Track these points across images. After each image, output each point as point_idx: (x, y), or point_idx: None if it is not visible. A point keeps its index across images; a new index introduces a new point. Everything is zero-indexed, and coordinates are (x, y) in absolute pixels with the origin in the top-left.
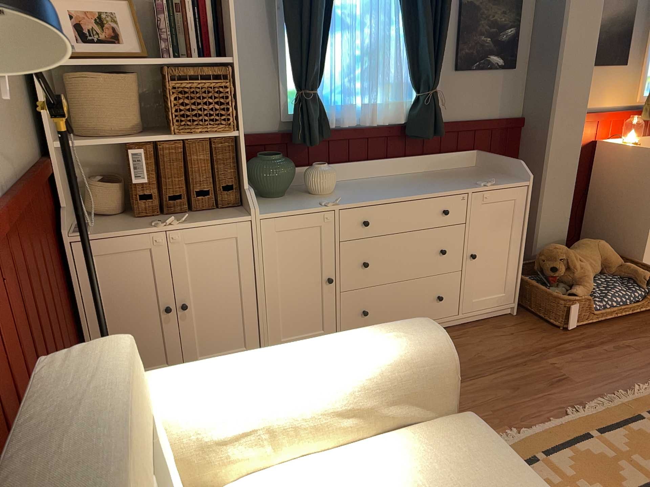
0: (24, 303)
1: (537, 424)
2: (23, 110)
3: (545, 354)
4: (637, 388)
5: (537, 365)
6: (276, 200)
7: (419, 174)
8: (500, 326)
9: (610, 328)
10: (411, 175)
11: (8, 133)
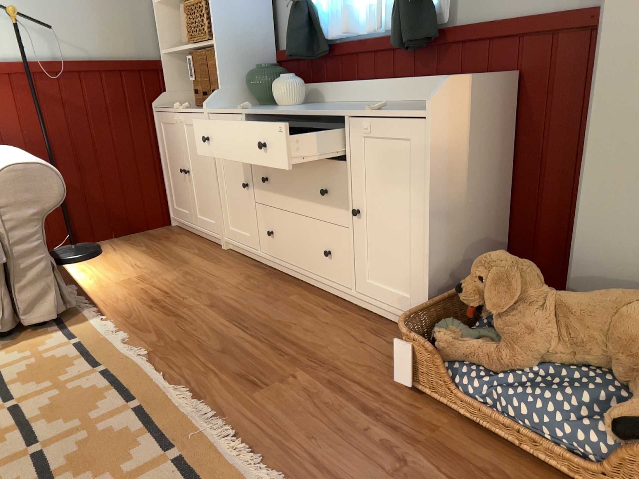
0: (54, 117)
1: (155, 366)
2: (140, 31)
3: (317, 370)
4: (250, 455)
5: (285, 364)
6: (253, 107)
7: (406, 103)
8: (381, 333)
9: (471, 444)
10: (396, 103)
11: (97, 40)
